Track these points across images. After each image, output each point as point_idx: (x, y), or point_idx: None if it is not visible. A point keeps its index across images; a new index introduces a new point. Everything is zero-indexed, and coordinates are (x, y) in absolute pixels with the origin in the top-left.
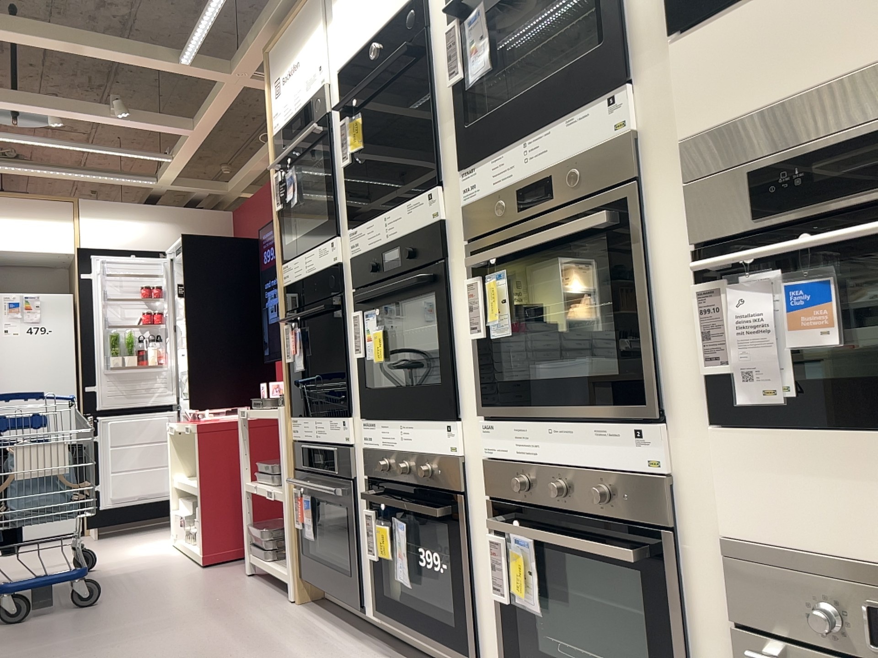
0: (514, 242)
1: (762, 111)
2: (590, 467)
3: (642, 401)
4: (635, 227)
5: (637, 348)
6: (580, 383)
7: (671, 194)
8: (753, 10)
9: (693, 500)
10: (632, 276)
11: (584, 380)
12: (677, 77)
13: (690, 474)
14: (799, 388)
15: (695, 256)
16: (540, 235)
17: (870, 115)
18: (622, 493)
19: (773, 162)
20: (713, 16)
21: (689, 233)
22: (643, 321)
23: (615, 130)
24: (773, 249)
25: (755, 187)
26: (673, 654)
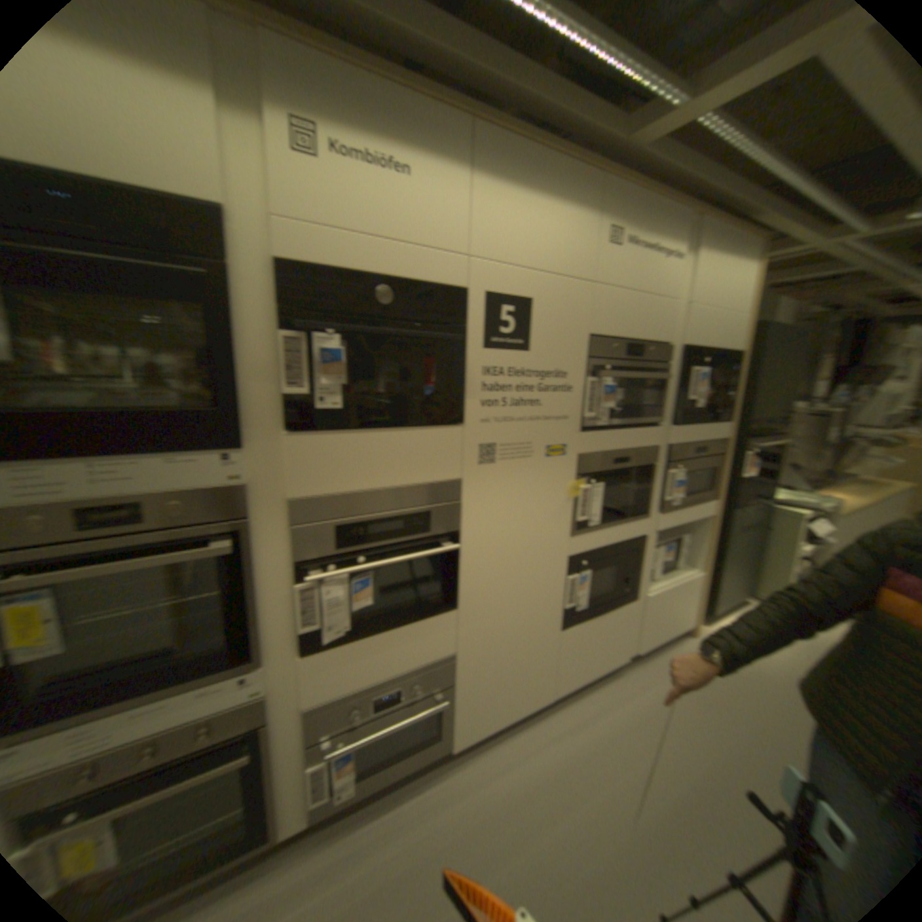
0: (78, 571)
1: (339, 495)
2: (178, 726)
3: (241, 664)
4: (240, 552)
5: (238, 632)
6: (147, 666)
7: (270, 530)
8: (343, 441)
9: (272, 704)
10: (237, 586)
11: (169, 666)
12: (288, 461)
13: (272, 691)
14: (346, 629)
15: (291, 570)
16: (132, 565)
17: (388, 509)
18: (216, 728)
19: (345, 524)
20: (314, 430)
21: (289, 558)
22: (244, 614)
23: (225, 482)
24: (352, 572)
25: (335, 535)
26: (258, 795)
